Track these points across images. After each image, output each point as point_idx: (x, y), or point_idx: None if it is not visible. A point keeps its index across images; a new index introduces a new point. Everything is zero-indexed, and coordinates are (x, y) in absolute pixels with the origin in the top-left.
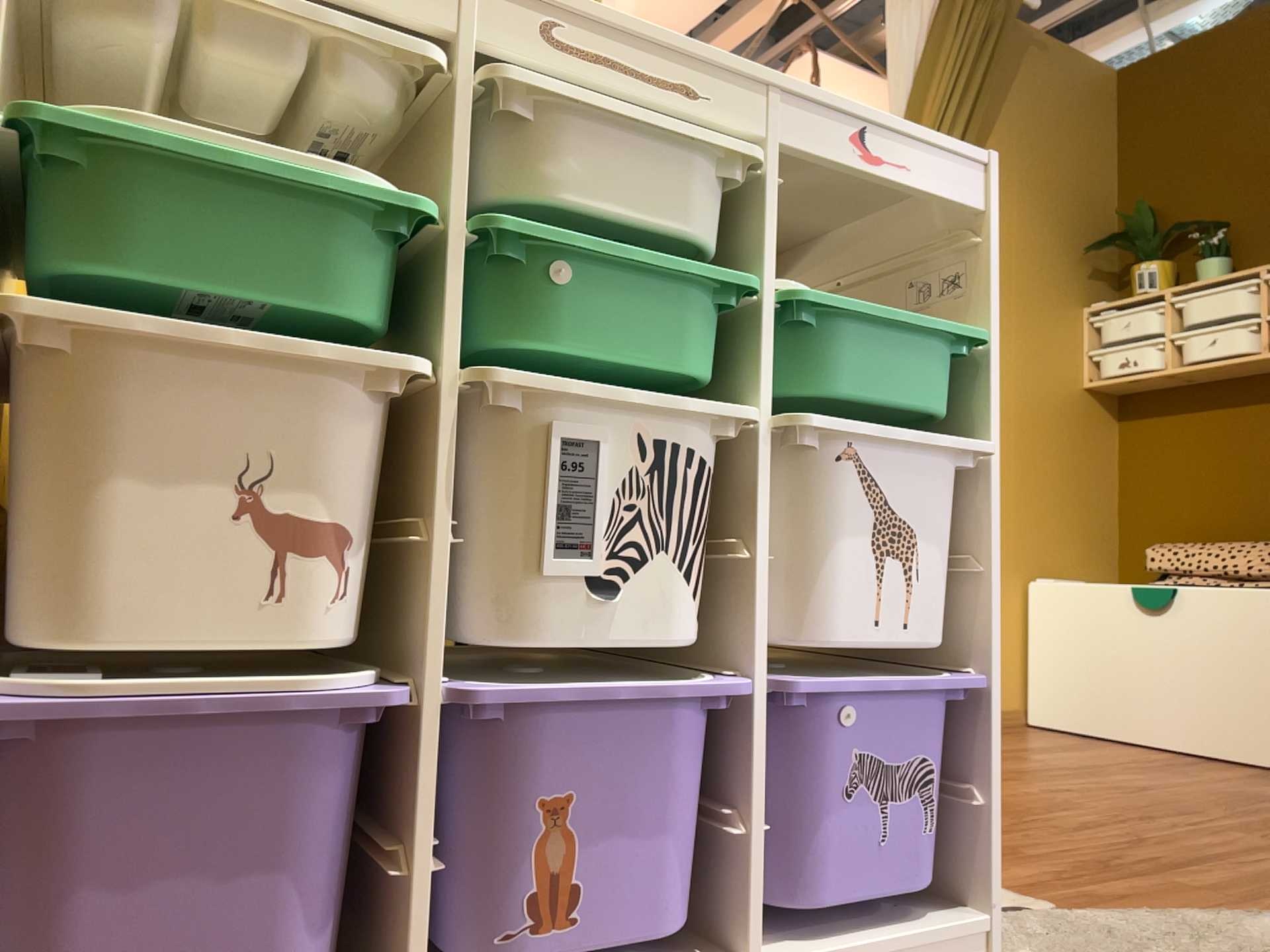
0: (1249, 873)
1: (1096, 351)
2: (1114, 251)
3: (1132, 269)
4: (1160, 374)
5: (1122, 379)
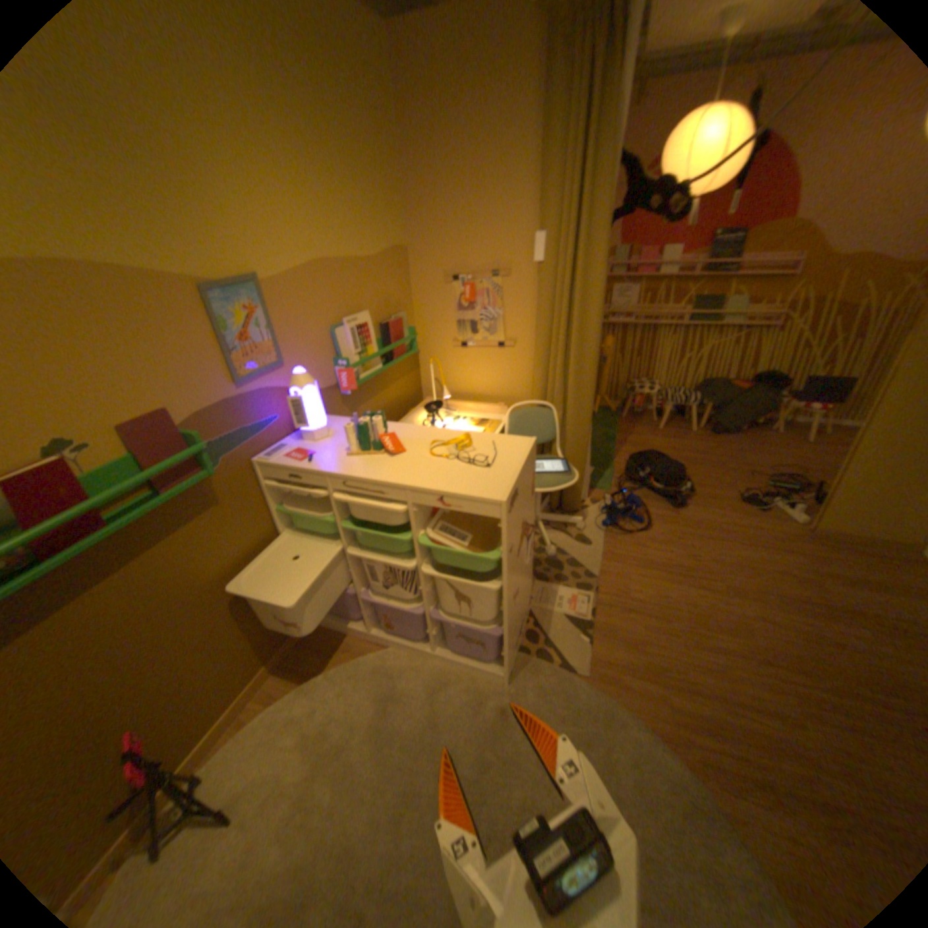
0: (714, 724)
1: None
2: None
3: None
4: None
5: None
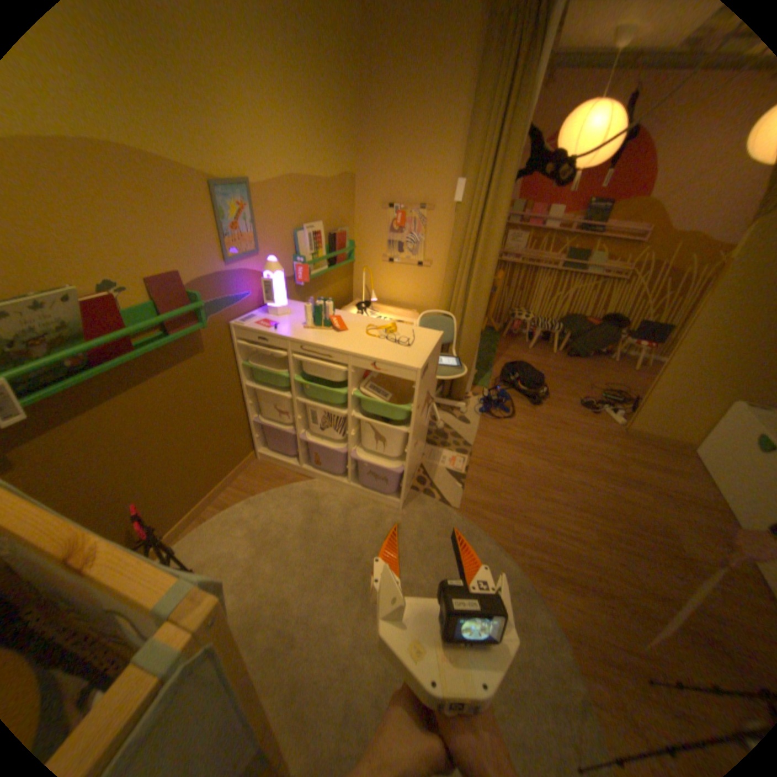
0: (540, 544)
1: None
2: None
3: None
4: None
5: None
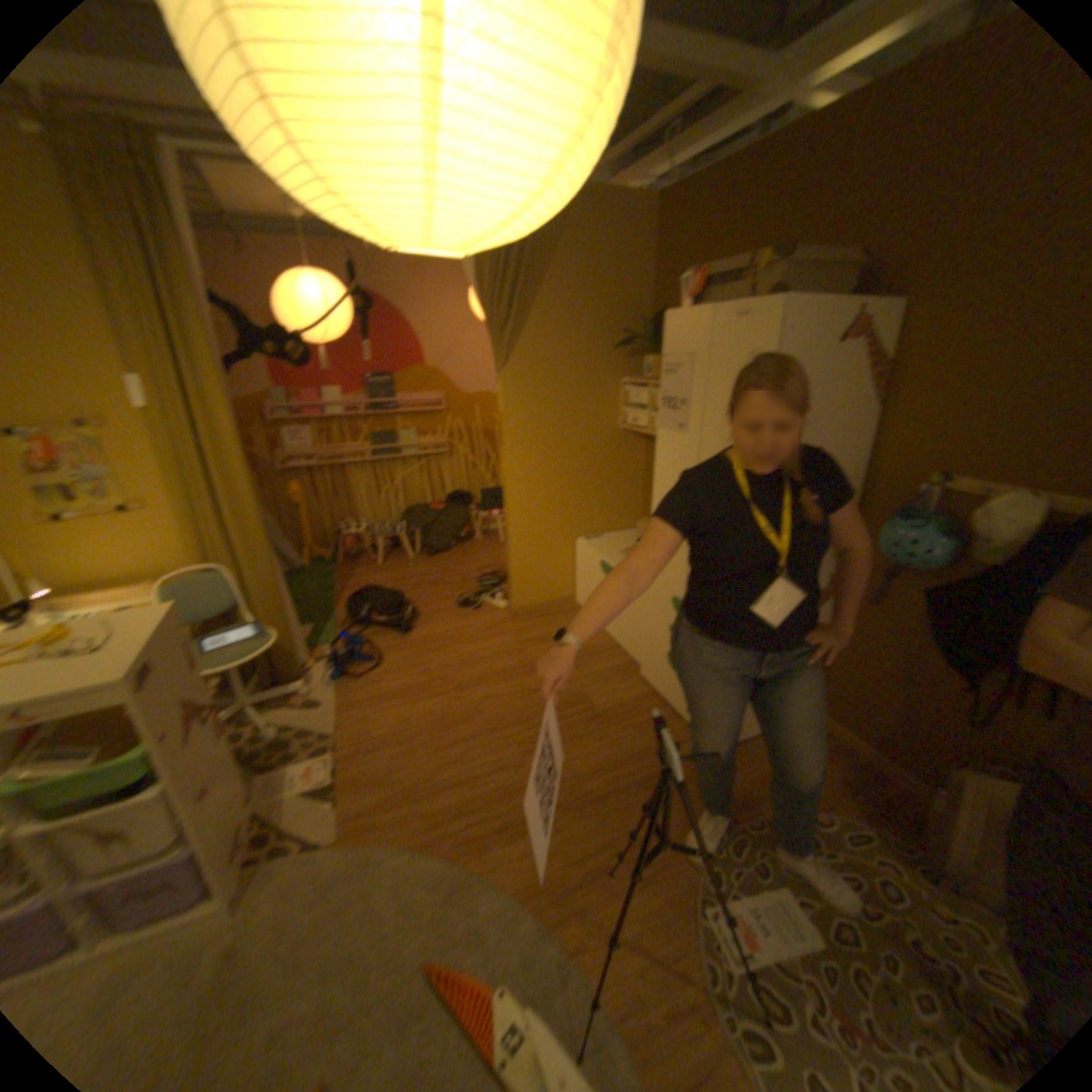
0: (458, 809)
1: (627, 409)
2: (637, 346)
3: (646, 359)
4: (647, 434)
5: (634, 431)
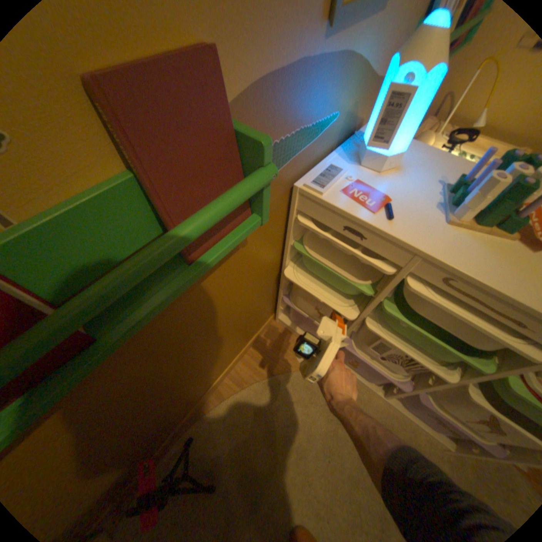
0: None
1: None
2: None
3: None
4: None
5: None
